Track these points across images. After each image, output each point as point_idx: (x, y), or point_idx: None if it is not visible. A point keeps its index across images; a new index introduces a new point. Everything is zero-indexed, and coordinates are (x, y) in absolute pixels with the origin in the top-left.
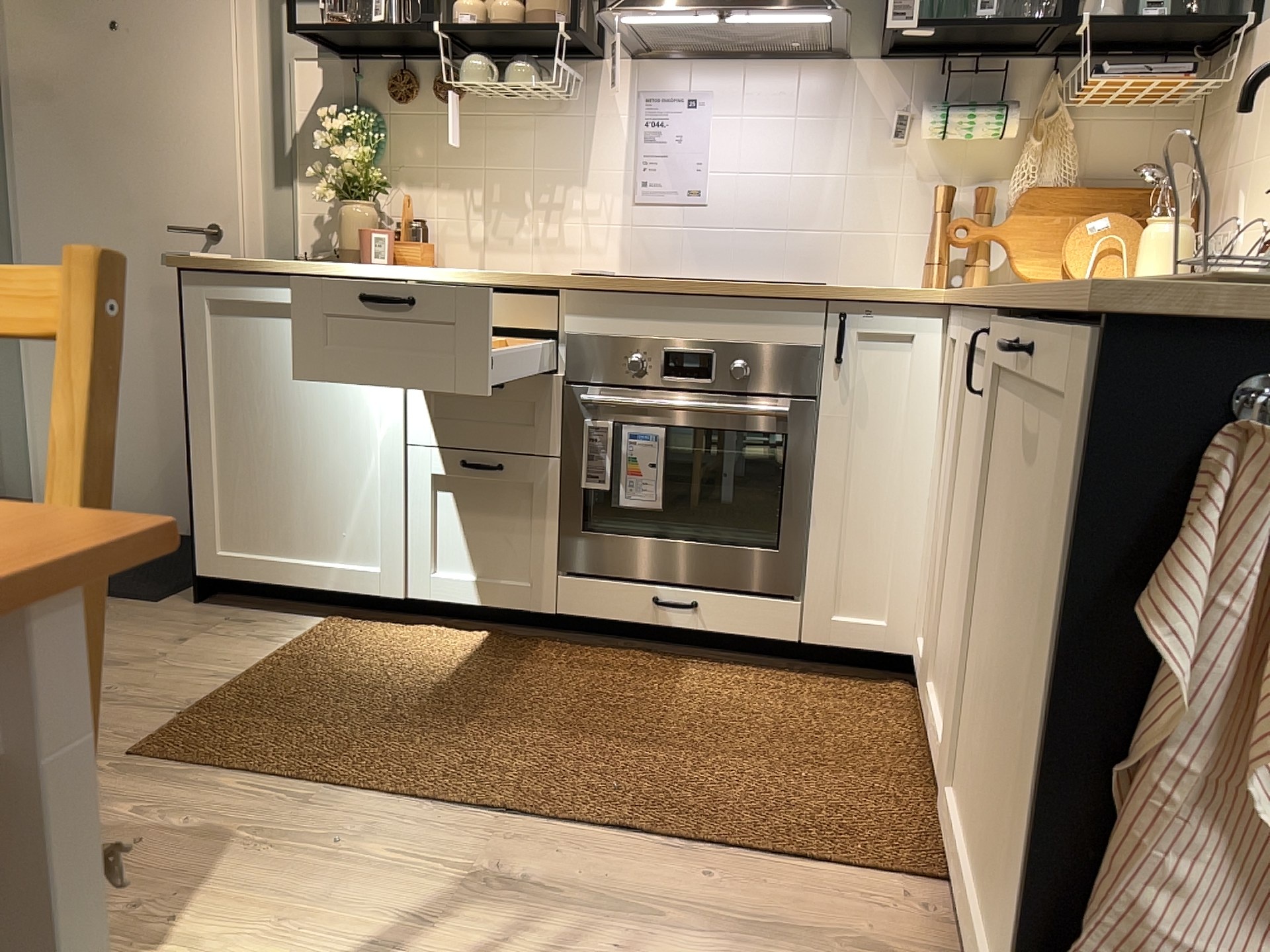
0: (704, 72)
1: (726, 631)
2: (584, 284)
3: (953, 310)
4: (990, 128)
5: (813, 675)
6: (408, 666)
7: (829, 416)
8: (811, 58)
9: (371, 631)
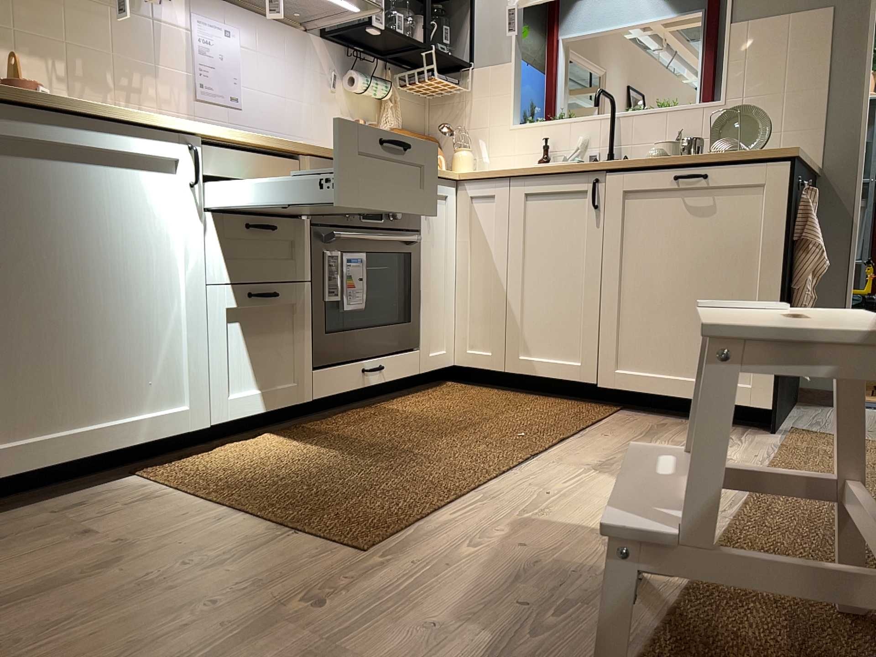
0: (236, 15)
1: (392, 378)
2: (324, 152)
3: (466, 180)
4: (384, 91)
5: (415, 392)
6: (296, 458)
7: (423, 238)
8: (289, 26)
9: (192, 465)
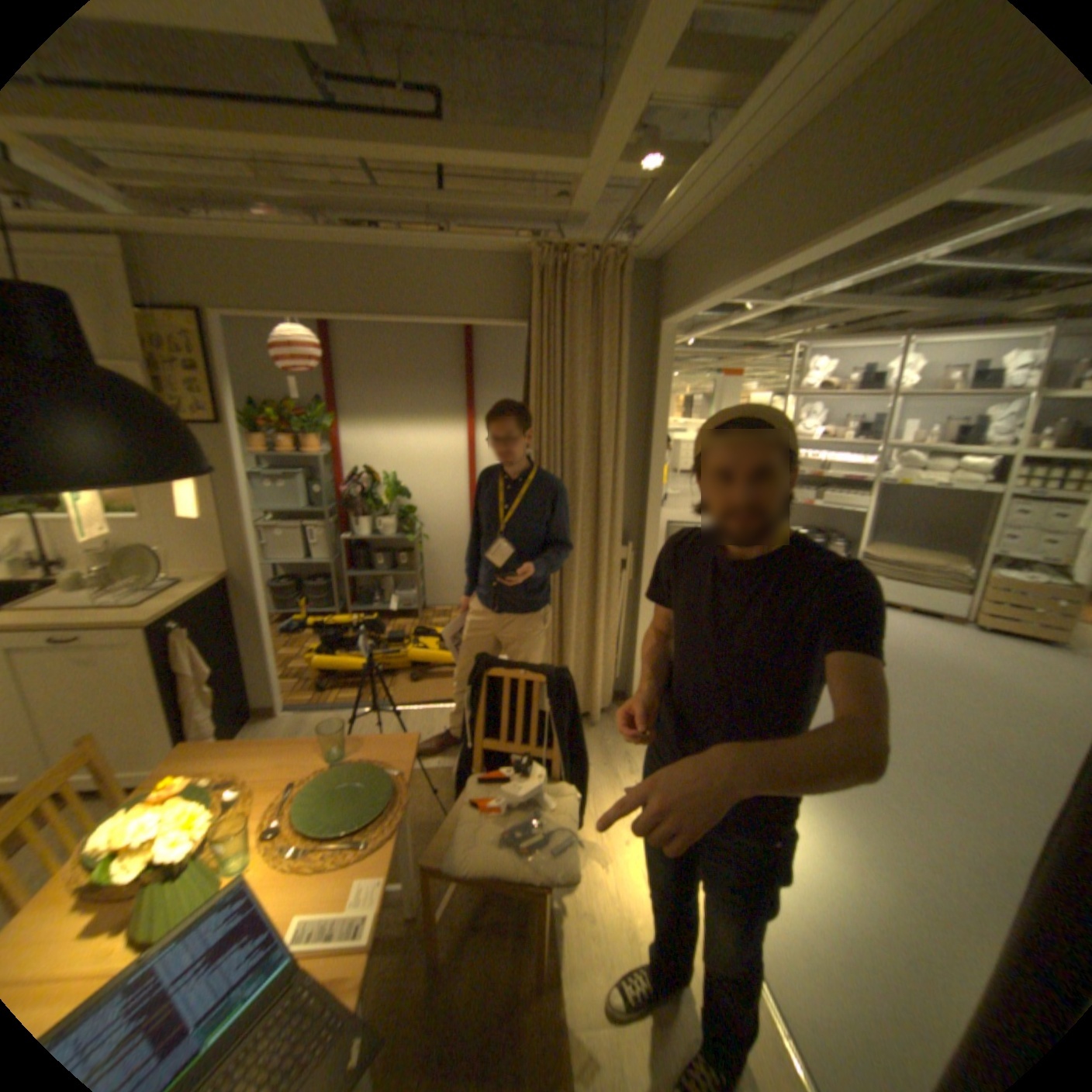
0: None
1: None
2: None
3: None
4: None
5: None
6: None
7: None
8: None
9: None
